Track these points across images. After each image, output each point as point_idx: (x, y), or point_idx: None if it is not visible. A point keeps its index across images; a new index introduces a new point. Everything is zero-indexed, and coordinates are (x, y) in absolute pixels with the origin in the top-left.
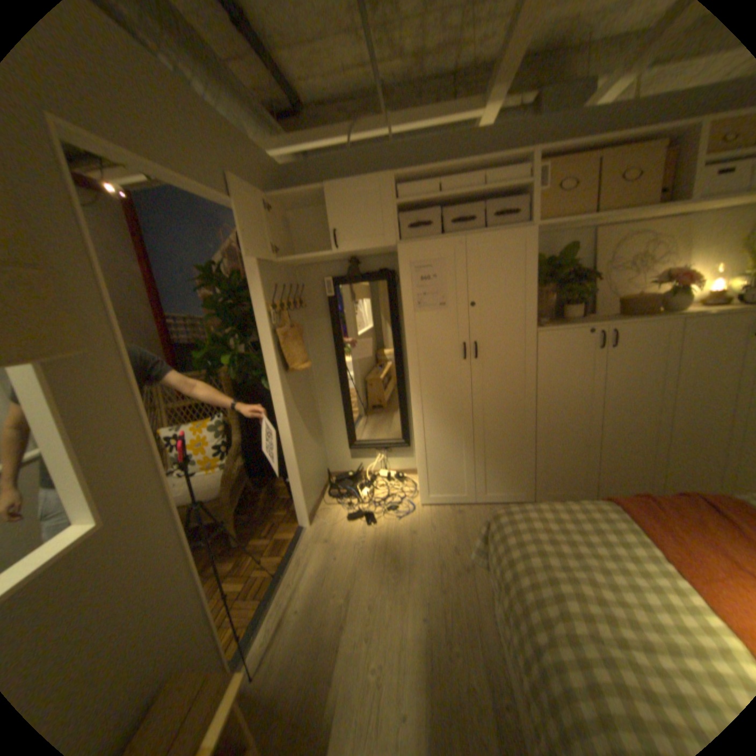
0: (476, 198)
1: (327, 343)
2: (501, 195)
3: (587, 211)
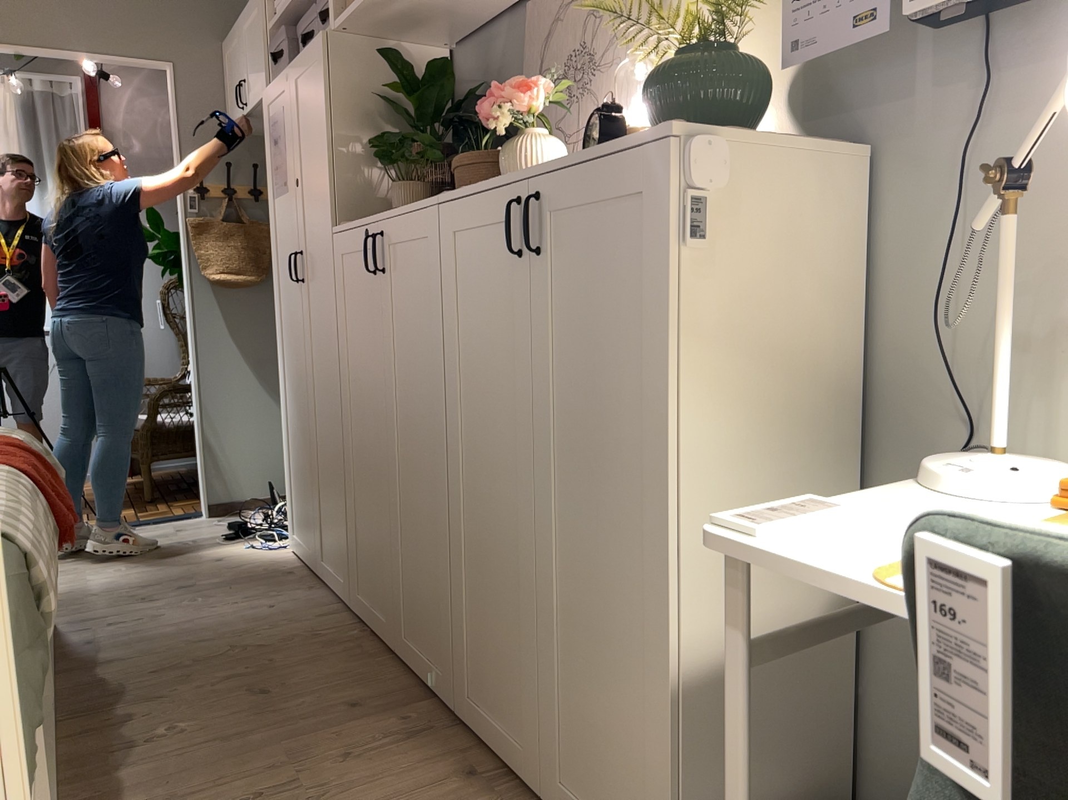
0: None
1: None
2: None
3: None
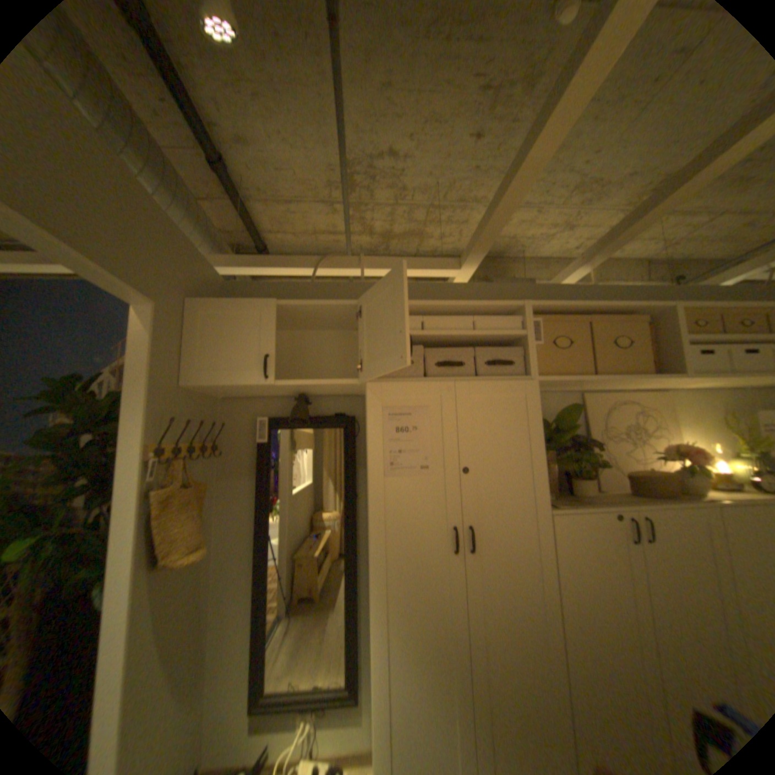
0: (460, 344)
1: (244, 512)
2: (487, 345)
3: (579, 373)
